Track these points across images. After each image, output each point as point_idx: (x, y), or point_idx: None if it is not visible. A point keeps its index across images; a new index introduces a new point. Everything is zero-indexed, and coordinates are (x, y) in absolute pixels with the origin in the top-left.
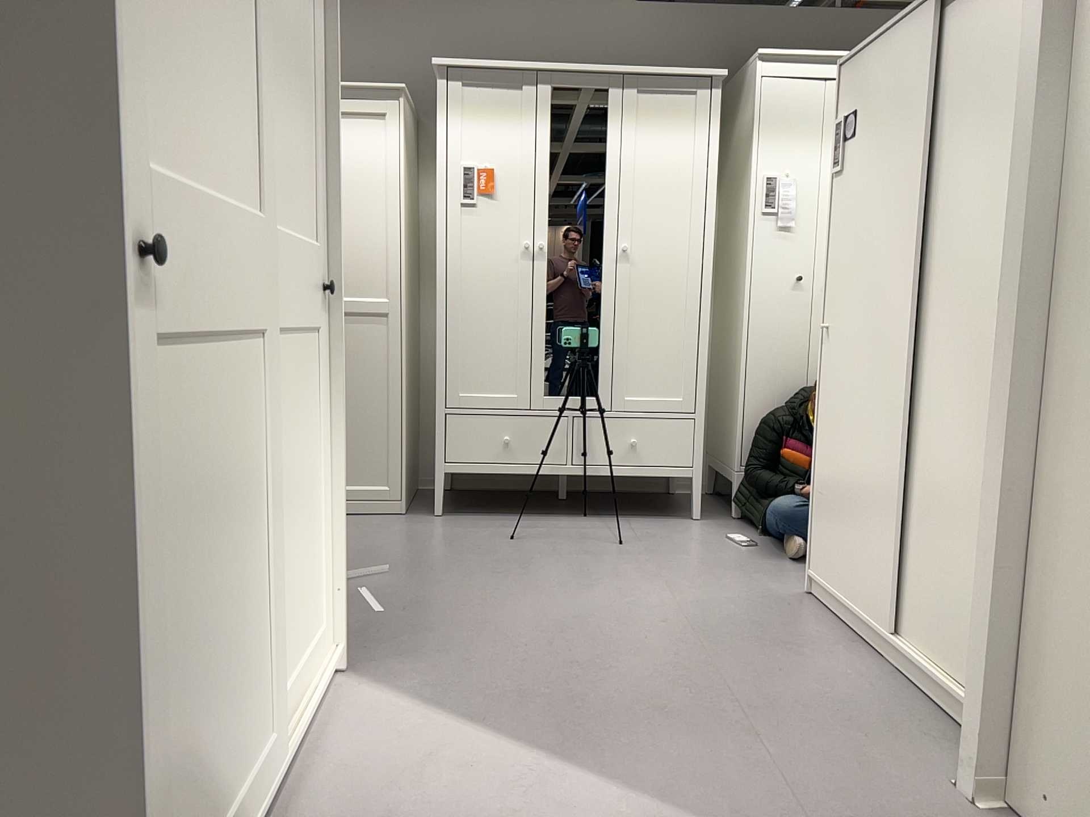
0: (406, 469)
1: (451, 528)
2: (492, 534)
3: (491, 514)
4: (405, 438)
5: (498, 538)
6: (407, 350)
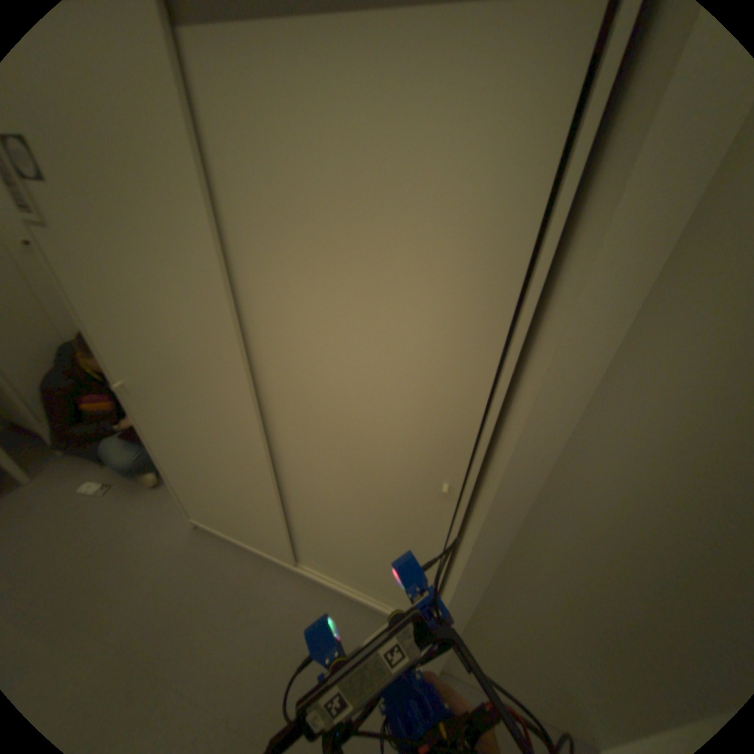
0: None
1: None
2: None
3: None
4: None
5: None
6: None
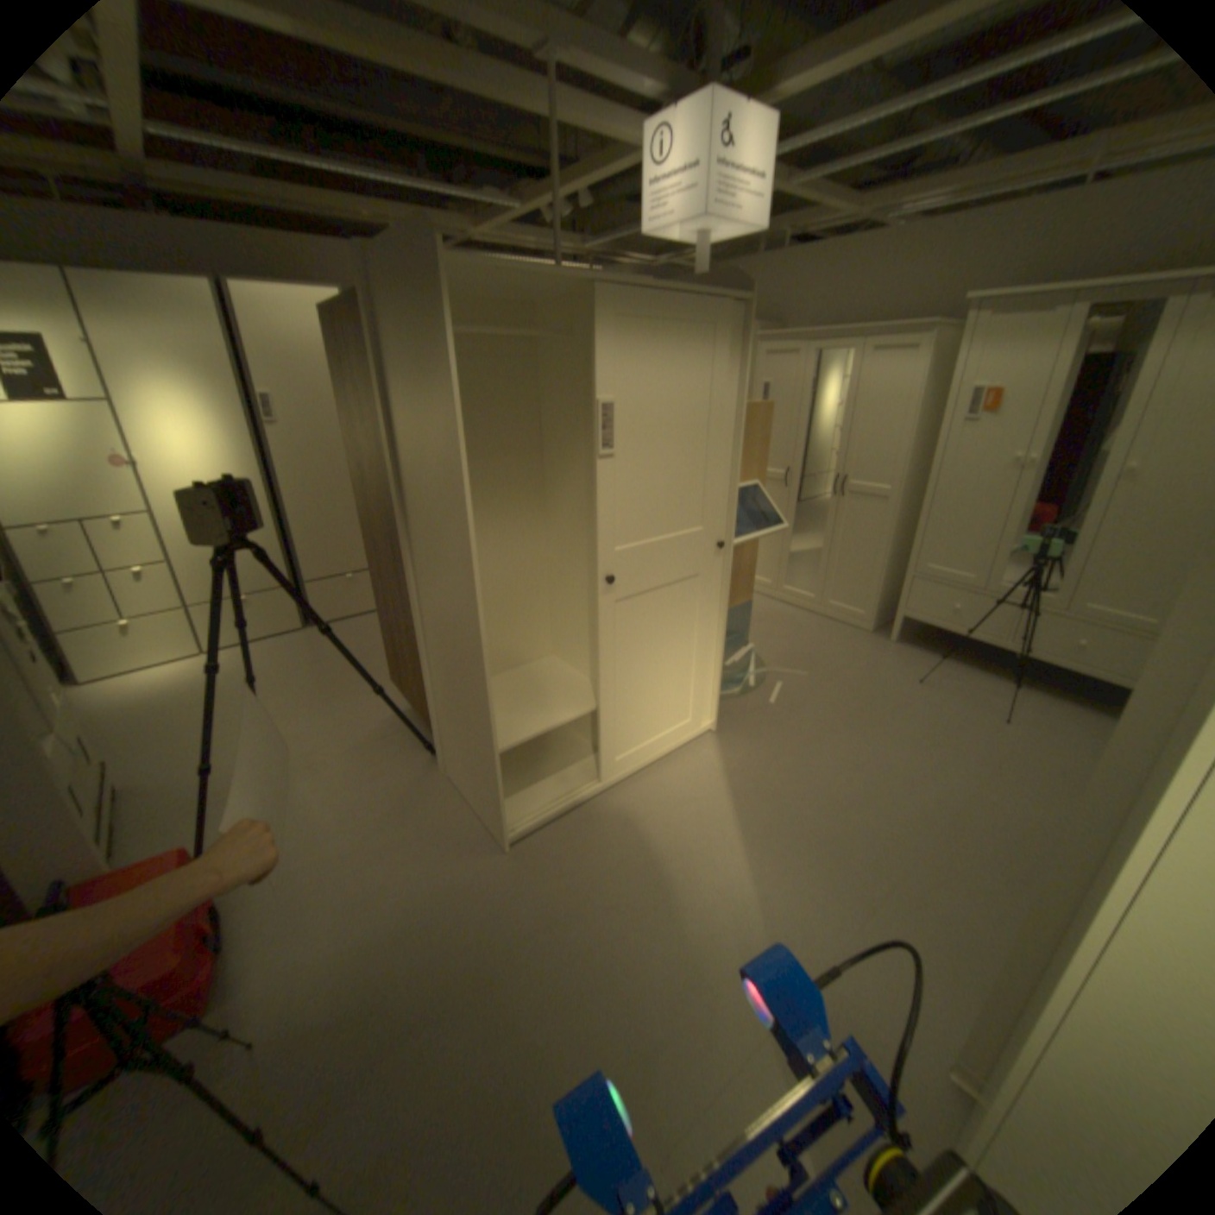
0: (882, 604)
1: (890, 655)
2: (915, 671)
3: (936, 653)
4: (886, 583)
5: (914, 677)
6: (901, 524)
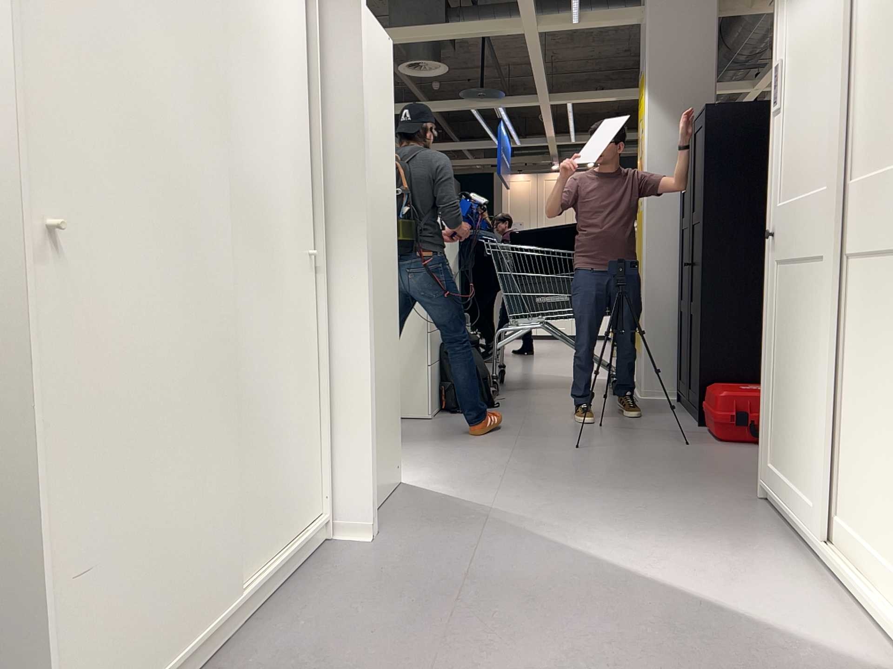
0: None
1: None
2: None
3: None
4: None
5: None
6: None
